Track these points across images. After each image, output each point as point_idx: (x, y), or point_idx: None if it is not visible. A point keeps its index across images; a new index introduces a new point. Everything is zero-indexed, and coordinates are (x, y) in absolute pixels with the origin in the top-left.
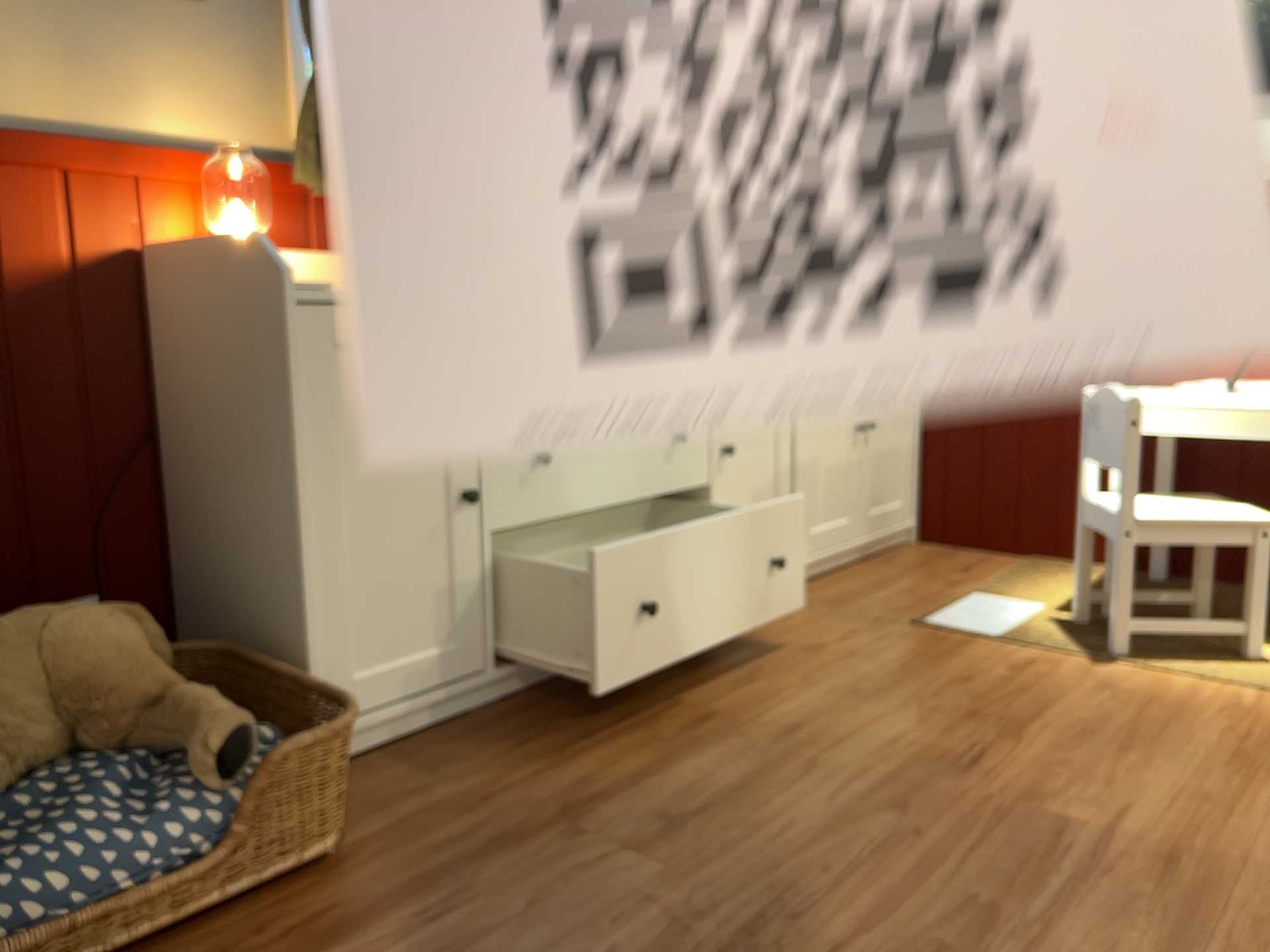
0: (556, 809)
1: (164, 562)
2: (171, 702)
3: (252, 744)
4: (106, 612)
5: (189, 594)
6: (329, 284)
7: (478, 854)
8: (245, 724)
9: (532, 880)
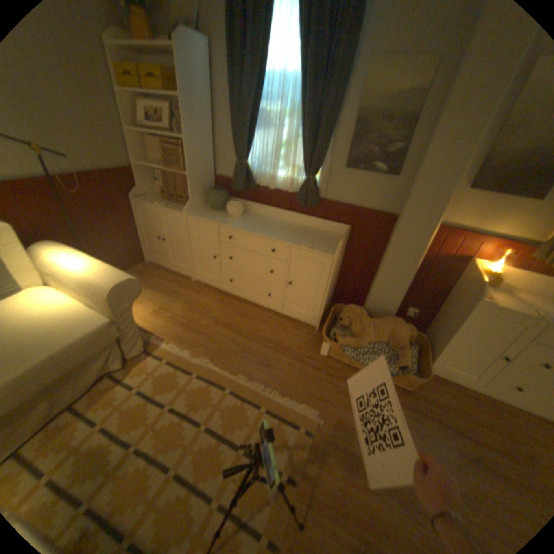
0: (458, 430)
1: (436, 313)
2: (404, 351)
3: (410, 368)
4: (407, 328)
5: (435, 323)
6: (497, 303)
7: (432, 419)
8: (409, 366)
9: (434, 434)
